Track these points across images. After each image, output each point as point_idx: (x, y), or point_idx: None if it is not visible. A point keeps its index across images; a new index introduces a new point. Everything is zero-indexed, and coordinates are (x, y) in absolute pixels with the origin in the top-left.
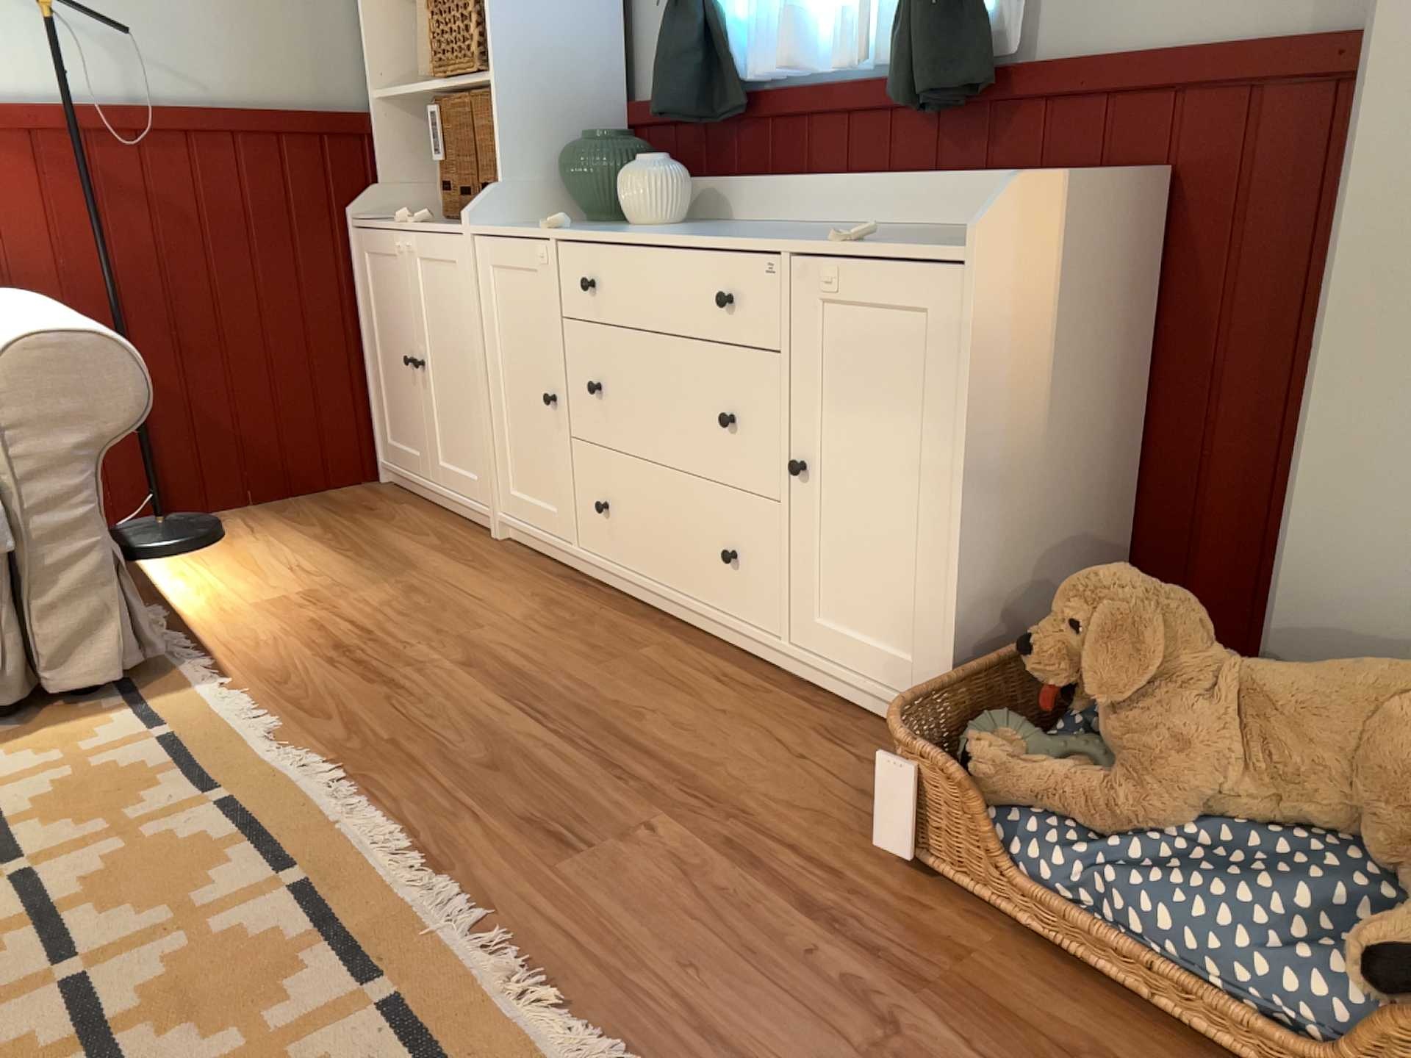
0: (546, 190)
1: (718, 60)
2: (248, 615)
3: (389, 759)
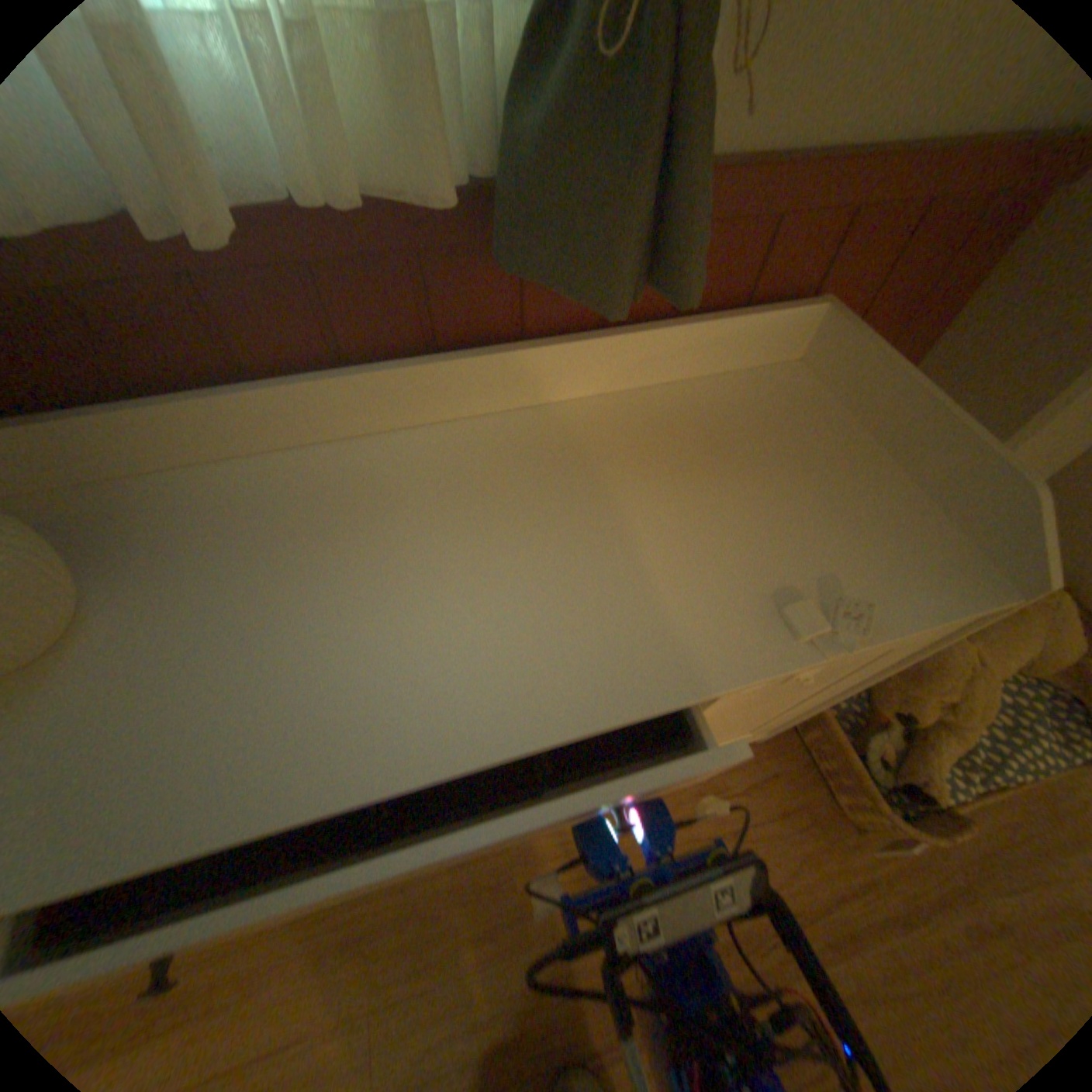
0: None
1: None
2: None
3: None
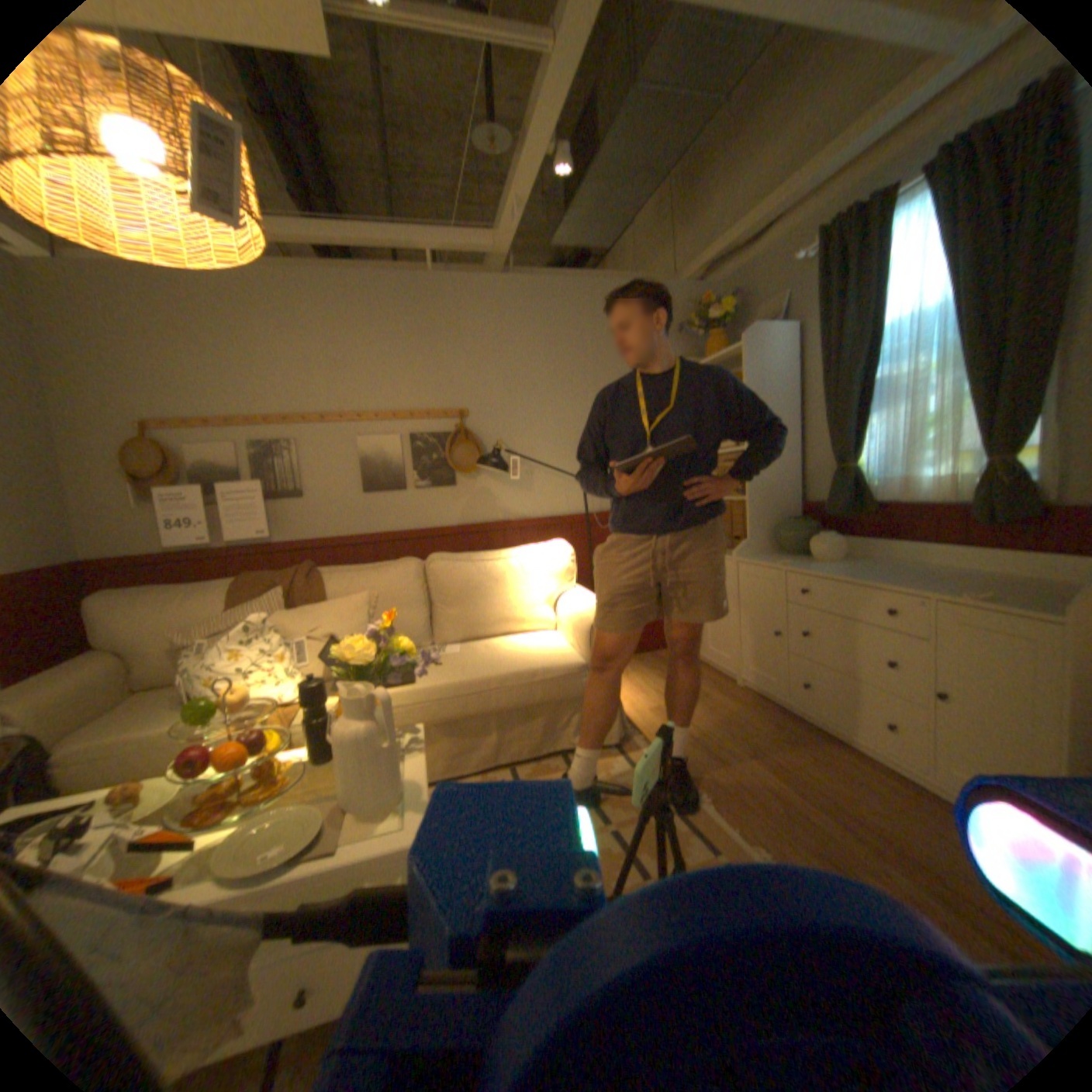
0: (768, 540)
1: (860, 488)
2: (648, 715)
3: (739, 805)
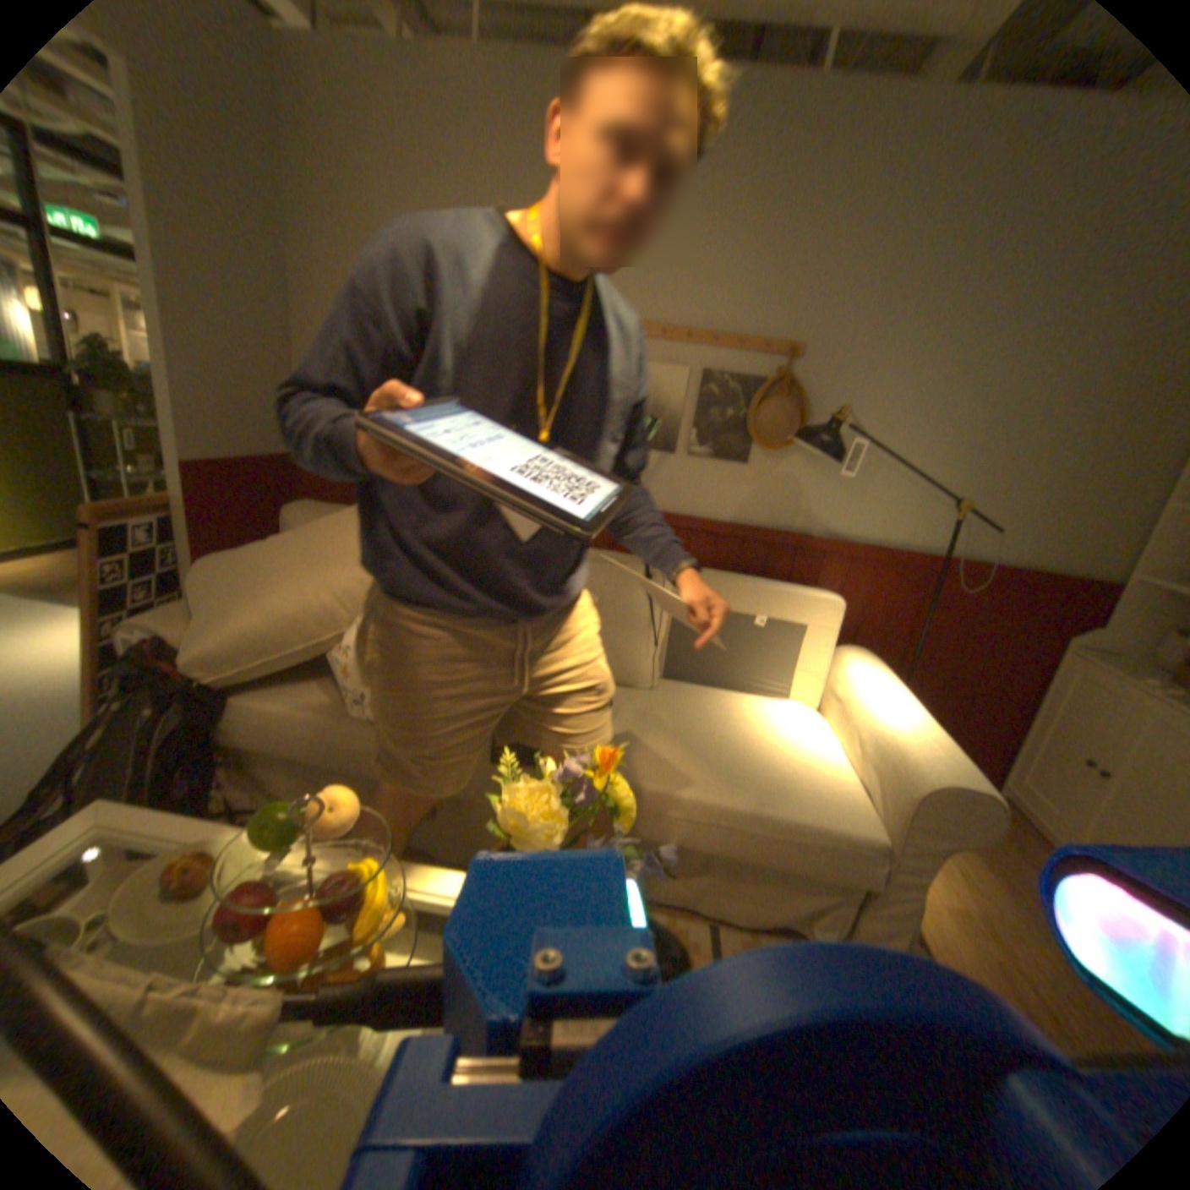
0: None
1: None
2: (947, 922)
3: None
